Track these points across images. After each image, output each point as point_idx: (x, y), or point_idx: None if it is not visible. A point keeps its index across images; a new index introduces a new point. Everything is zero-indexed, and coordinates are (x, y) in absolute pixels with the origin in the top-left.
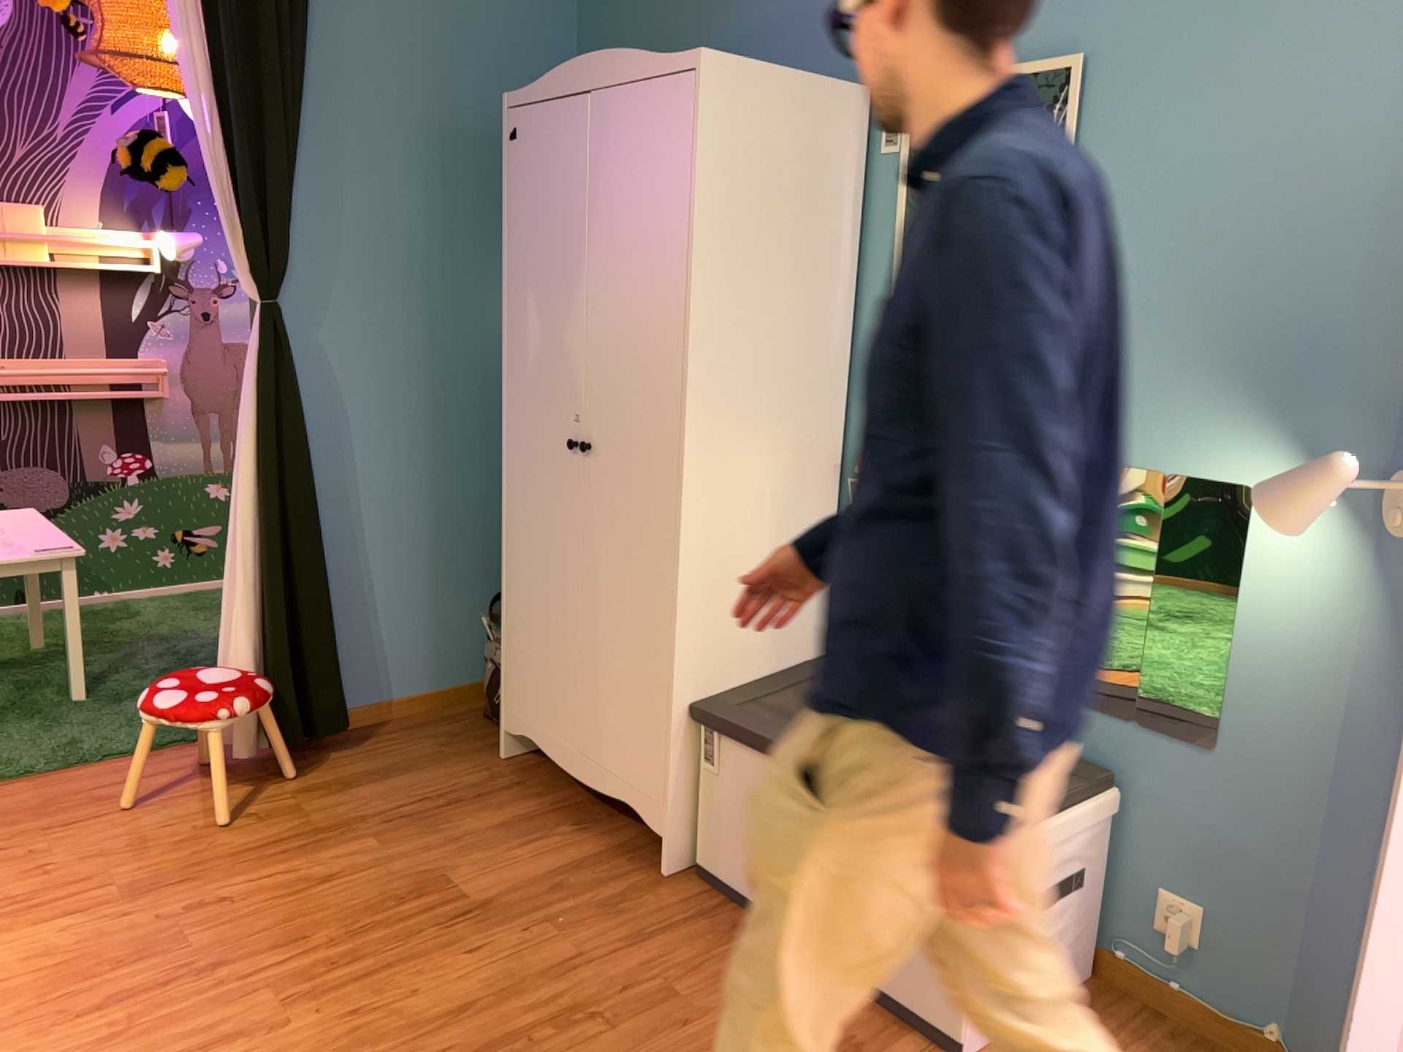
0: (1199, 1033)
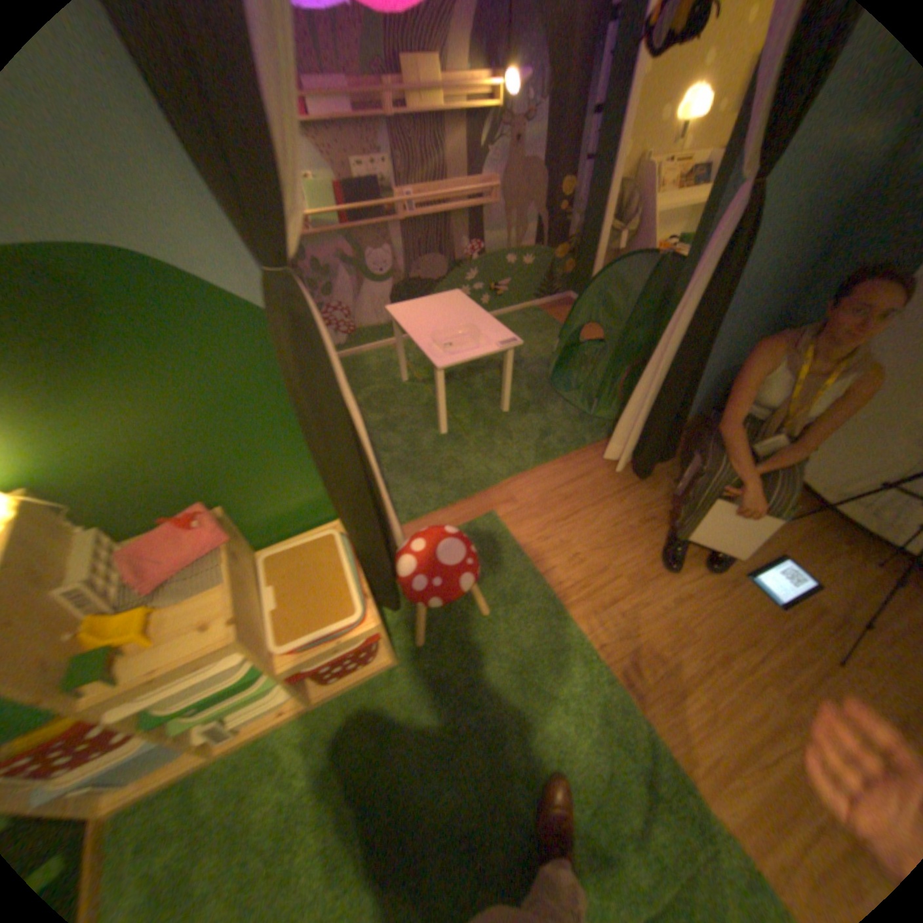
0: None
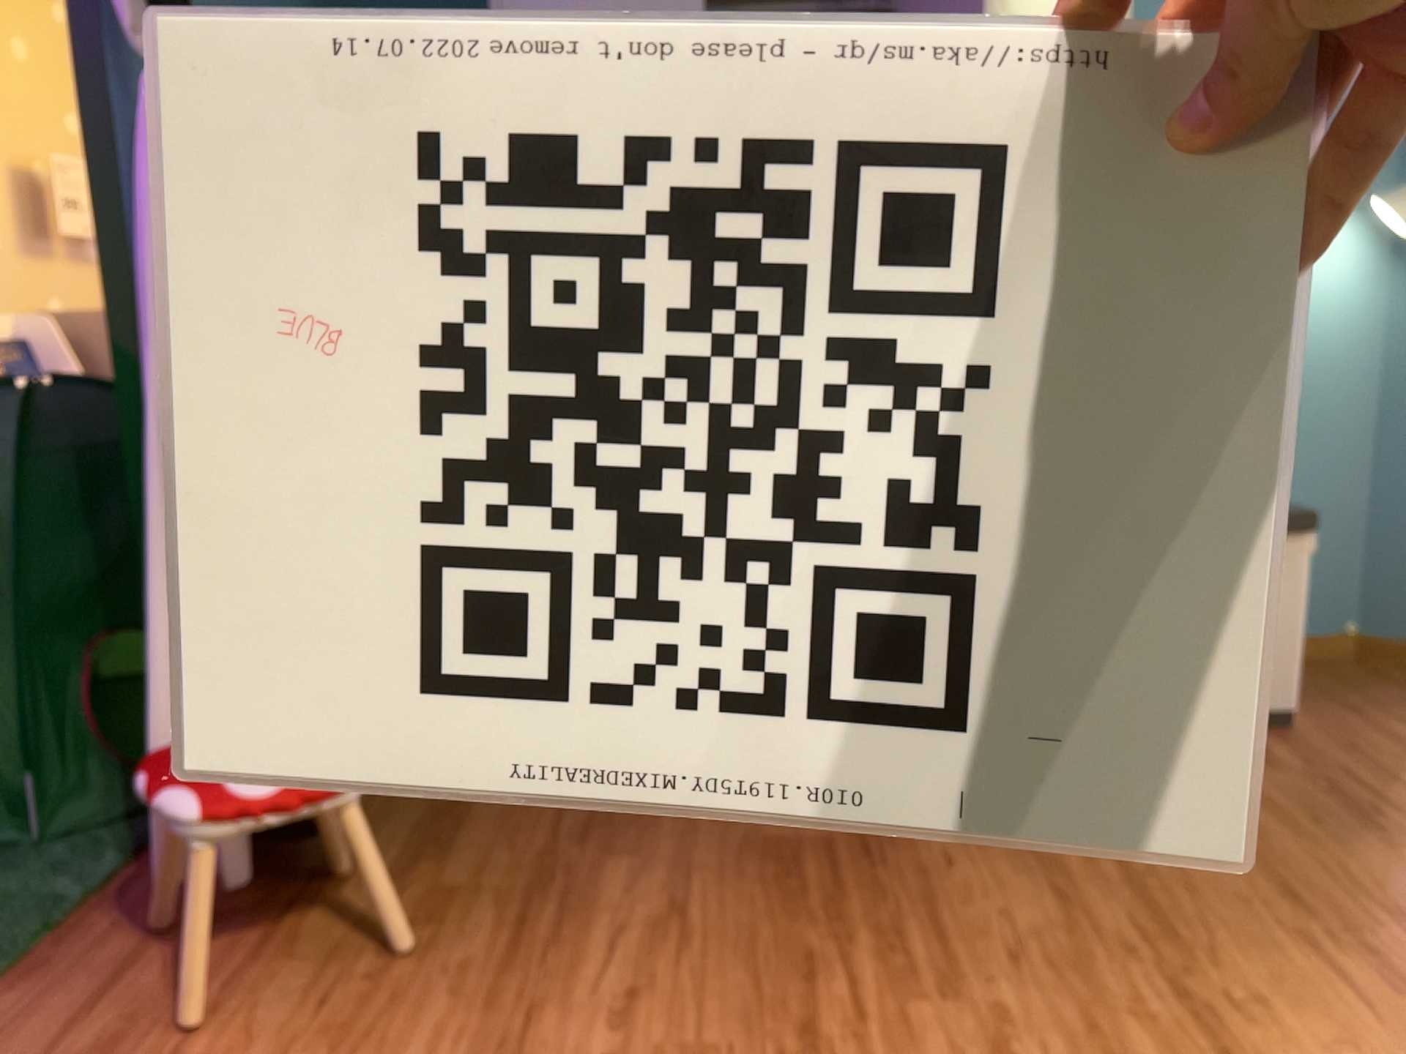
0: (1310, 659)
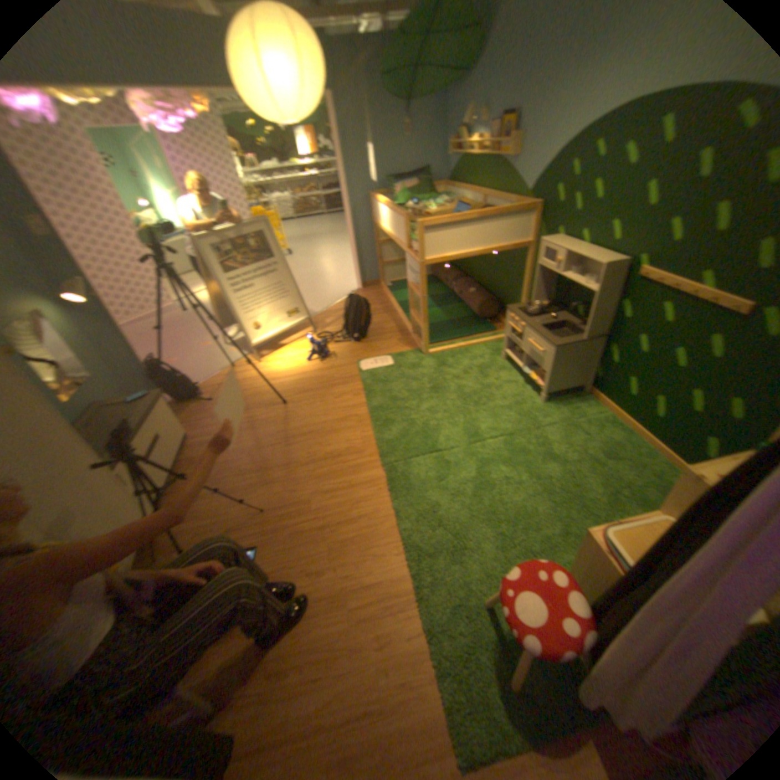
0: None
